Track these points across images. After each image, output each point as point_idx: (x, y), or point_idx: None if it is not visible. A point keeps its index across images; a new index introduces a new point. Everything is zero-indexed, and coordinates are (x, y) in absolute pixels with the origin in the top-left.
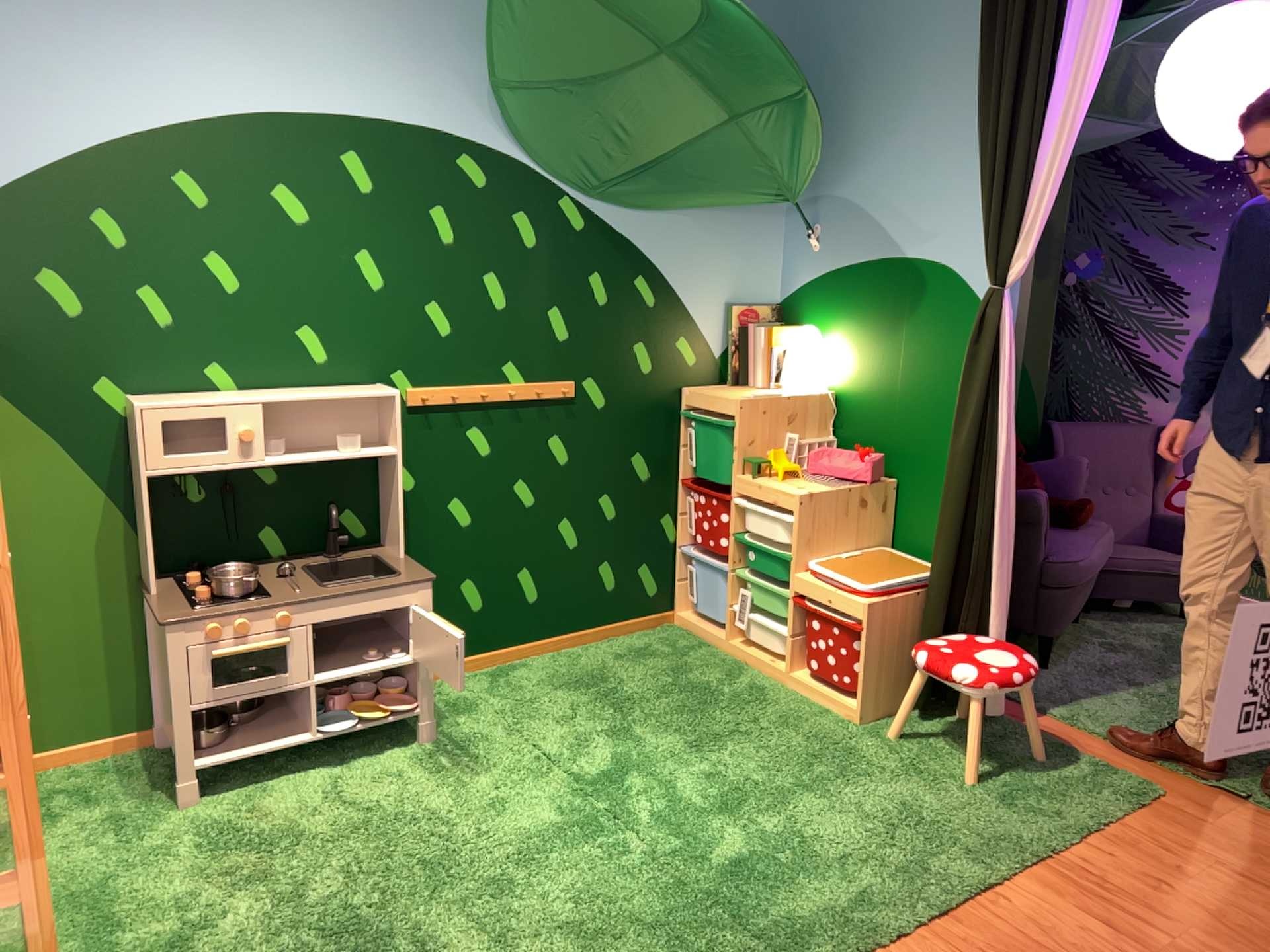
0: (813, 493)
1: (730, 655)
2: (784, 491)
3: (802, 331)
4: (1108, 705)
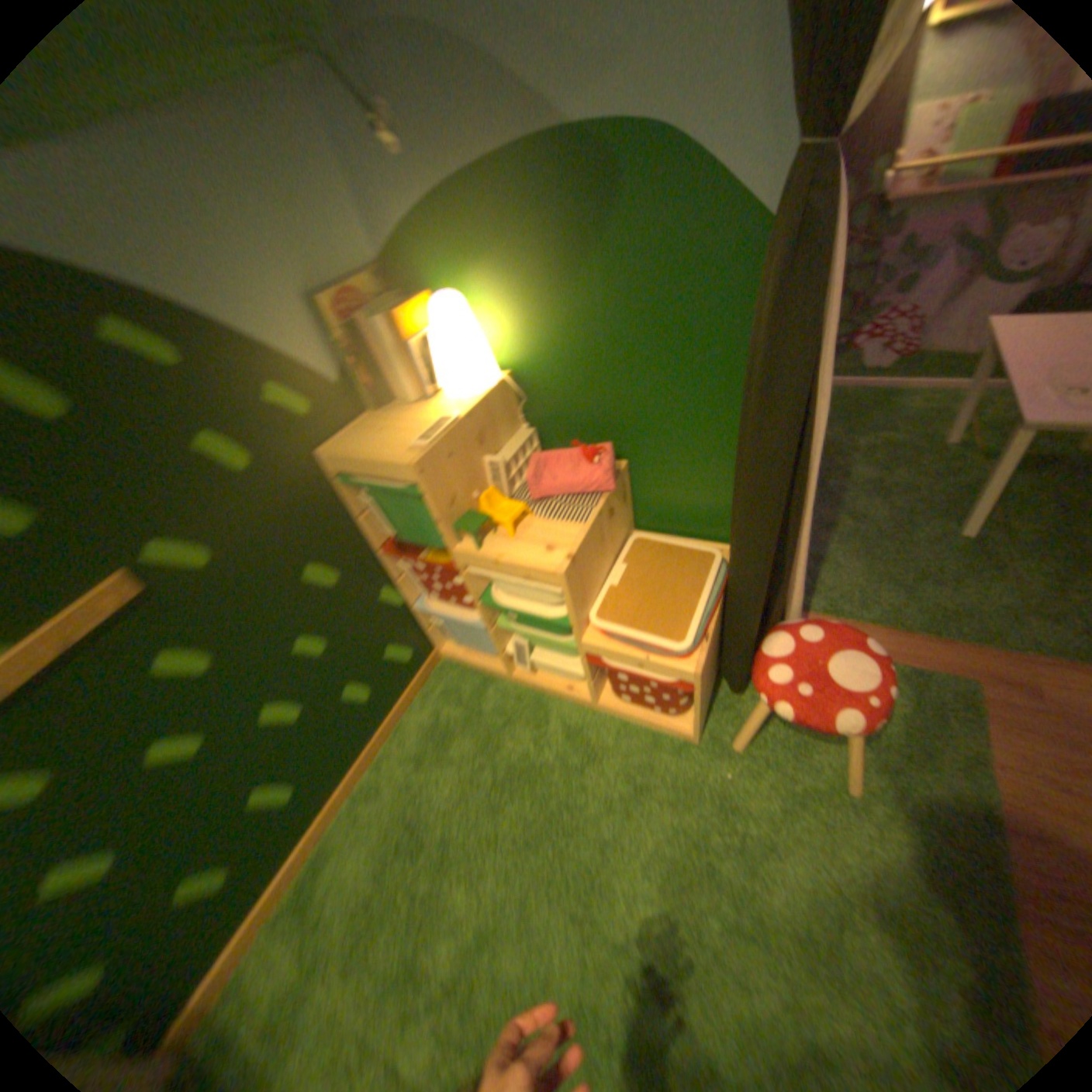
0: (573, 554)
1: (518, 683)
2: (536, 566)
3: (439, 304)
4: (840, 572)
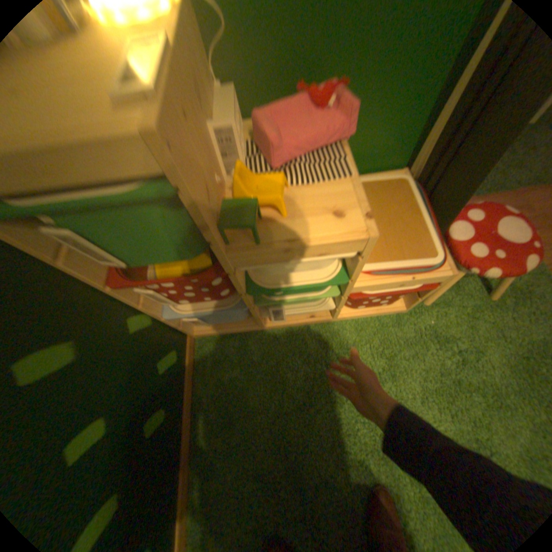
0: (368, 211)
1: (269, 330)
2: (340, 238)
3: None
4: None
